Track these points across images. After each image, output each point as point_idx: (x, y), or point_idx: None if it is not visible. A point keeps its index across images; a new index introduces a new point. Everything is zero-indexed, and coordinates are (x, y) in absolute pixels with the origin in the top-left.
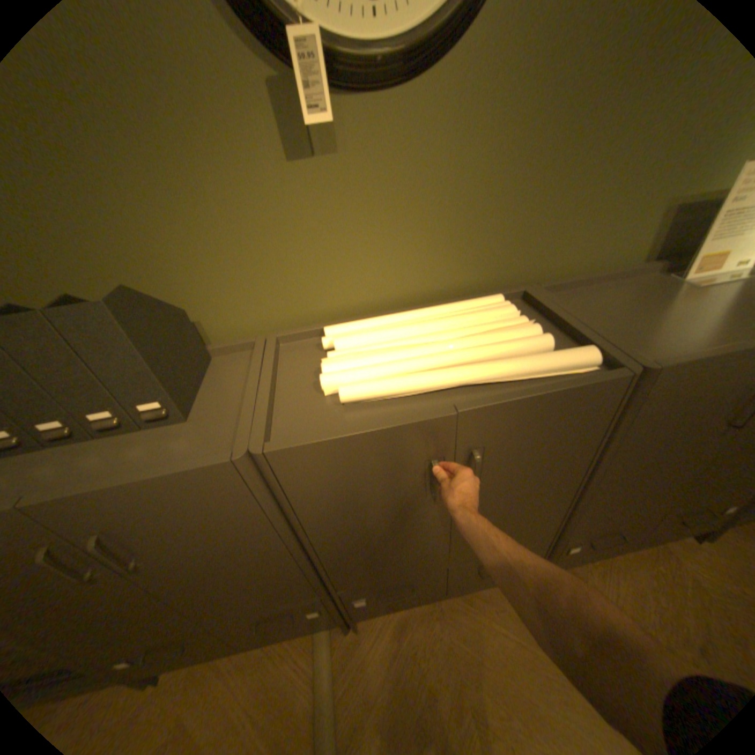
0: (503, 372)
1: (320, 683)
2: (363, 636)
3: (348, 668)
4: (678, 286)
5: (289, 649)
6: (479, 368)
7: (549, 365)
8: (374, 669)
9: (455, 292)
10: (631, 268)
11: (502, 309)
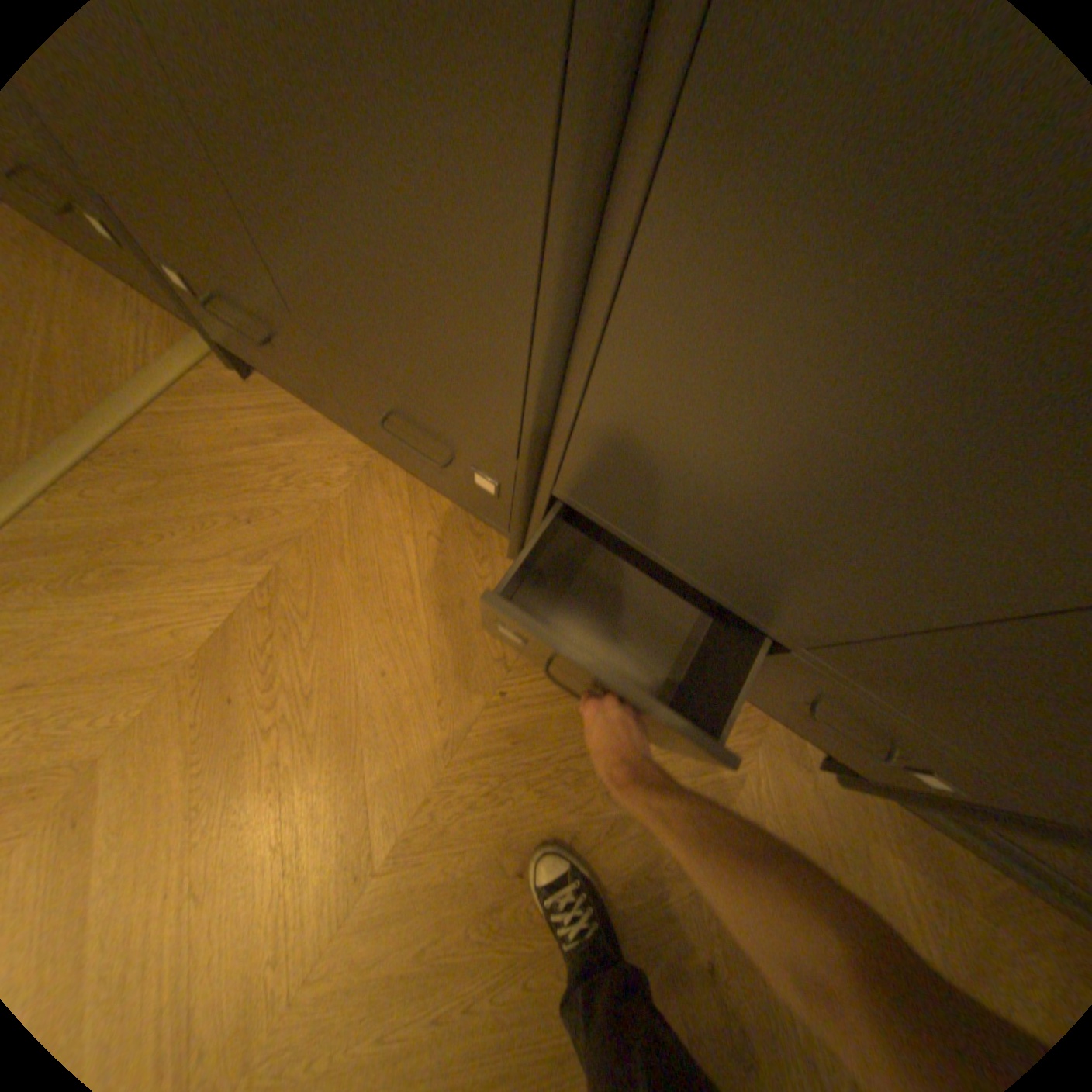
0: None
1: (143, 377)
2: (246, 391)
3: (193, 399)
4: None
5: (153, 318)
6: None
7: None
8: (219, 429)
9: None
10: None
11: None
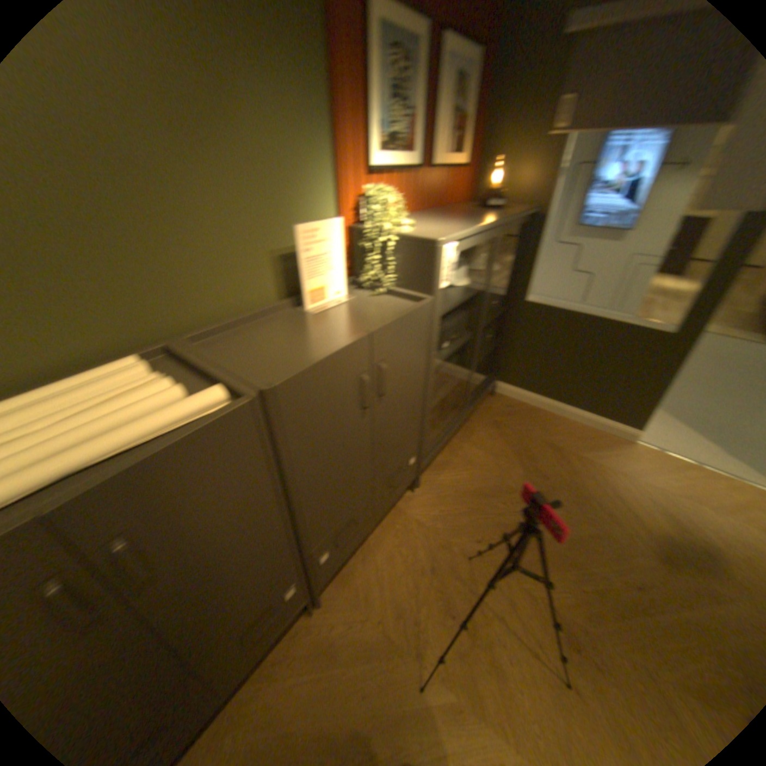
0: (122, 439)
1: None
2: None
3: None
4: (304, 315)
5: None
6: (86, 445)
7: (176, 415)
8: None
9: (79, 362)
10: (269, 307)
11: (131, 370)
